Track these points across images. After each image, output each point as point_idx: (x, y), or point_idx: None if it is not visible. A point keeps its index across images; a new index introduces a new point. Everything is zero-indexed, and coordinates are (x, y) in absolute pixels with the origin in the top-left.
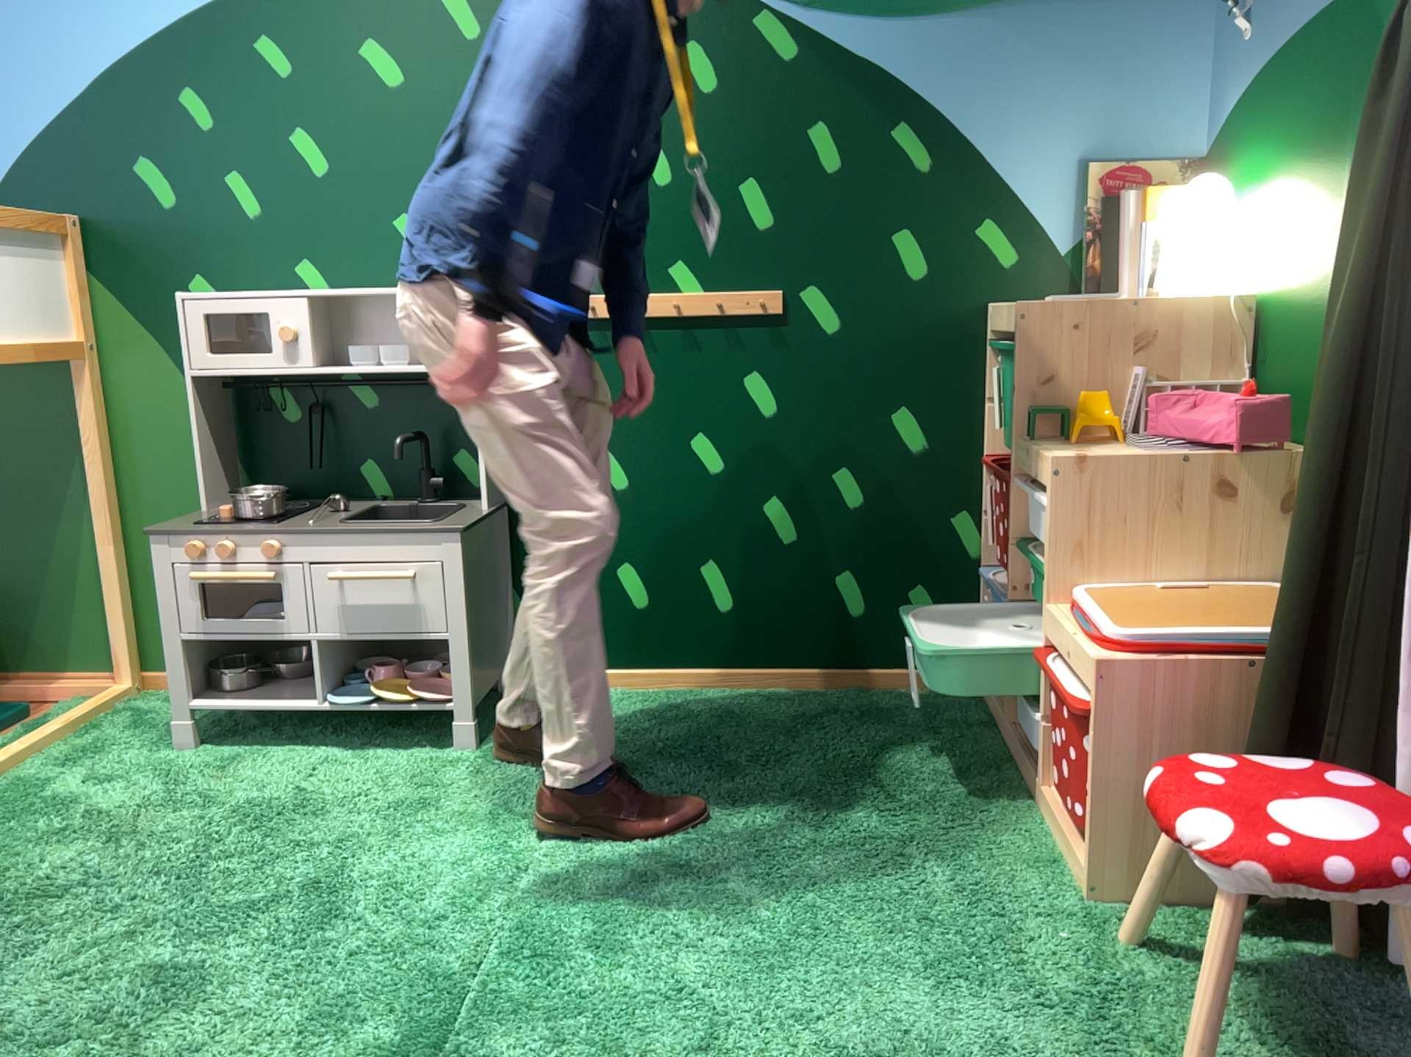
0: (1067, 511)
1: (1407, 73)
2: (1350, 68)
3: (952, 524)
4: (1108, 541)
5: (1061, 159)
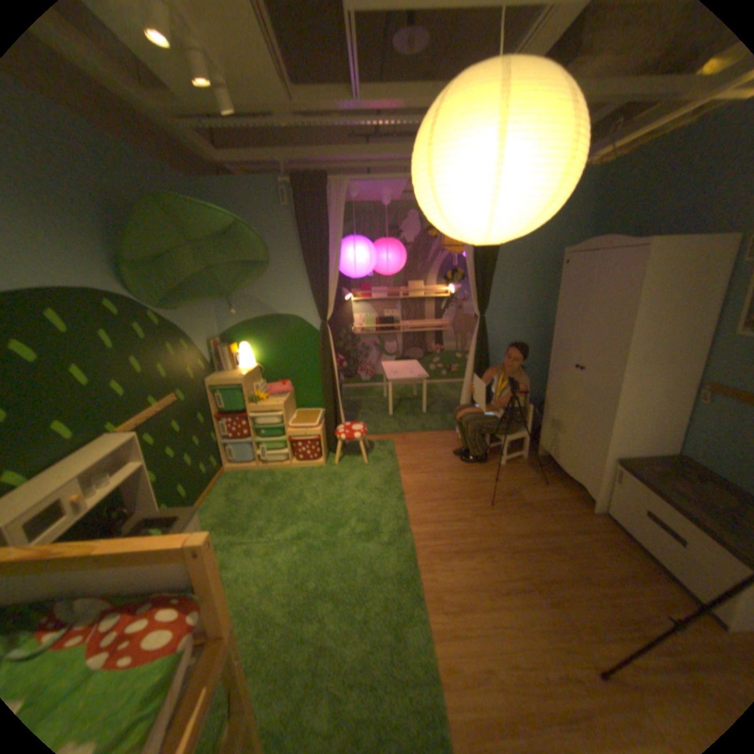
0: (284, 413)
1: (323, 337)
2: (279, 326)
3: (210, 436)
4: (287, 414)
5: (203, 340)
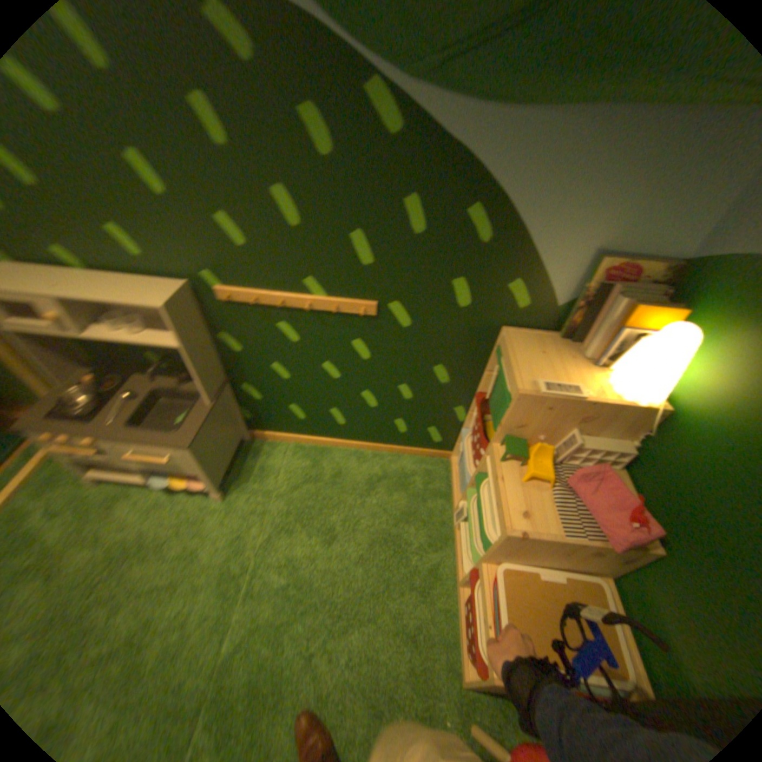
0: (507, 551)
1: None
2: None
3: (454, 411)
4: (524, 559)
5: (590, 247)
